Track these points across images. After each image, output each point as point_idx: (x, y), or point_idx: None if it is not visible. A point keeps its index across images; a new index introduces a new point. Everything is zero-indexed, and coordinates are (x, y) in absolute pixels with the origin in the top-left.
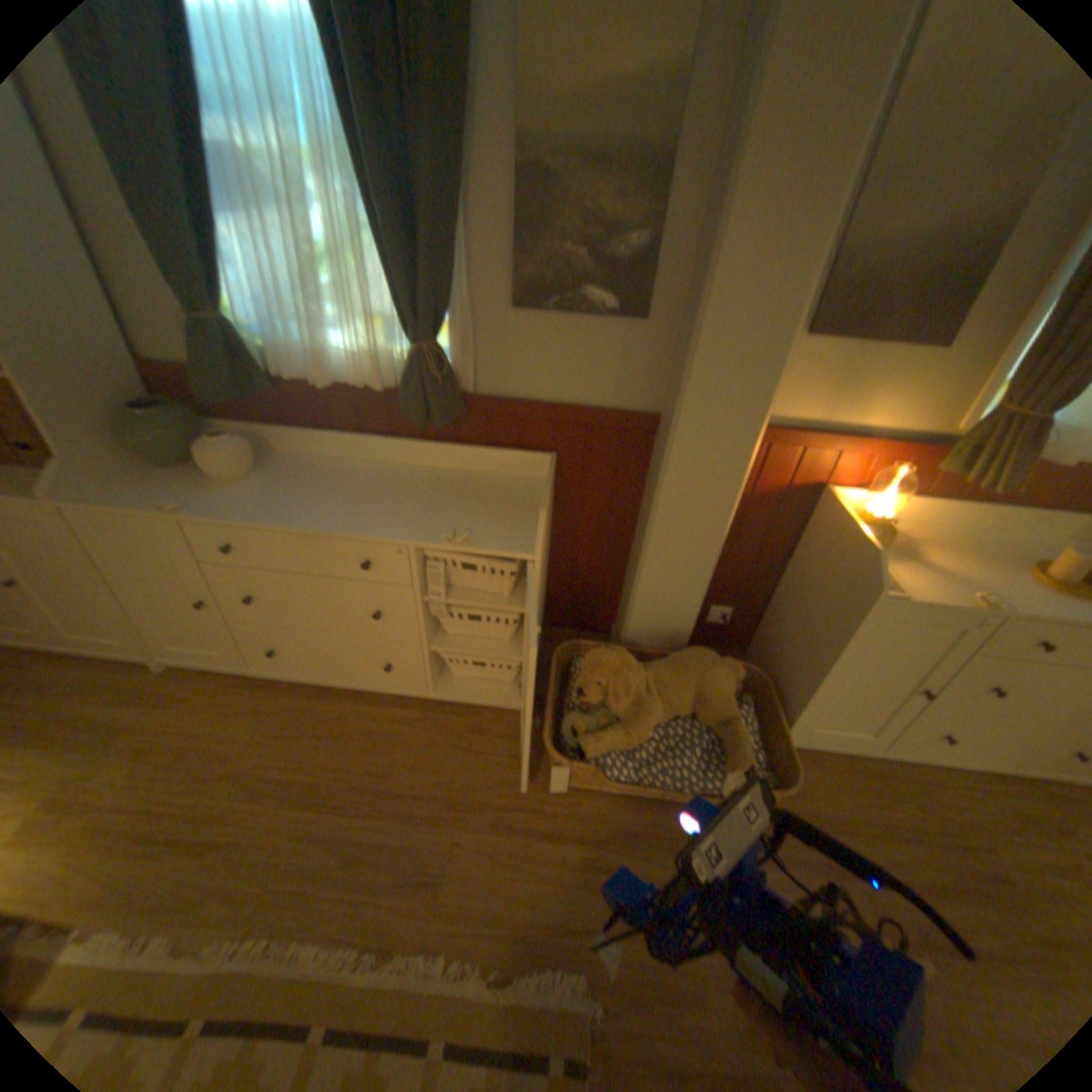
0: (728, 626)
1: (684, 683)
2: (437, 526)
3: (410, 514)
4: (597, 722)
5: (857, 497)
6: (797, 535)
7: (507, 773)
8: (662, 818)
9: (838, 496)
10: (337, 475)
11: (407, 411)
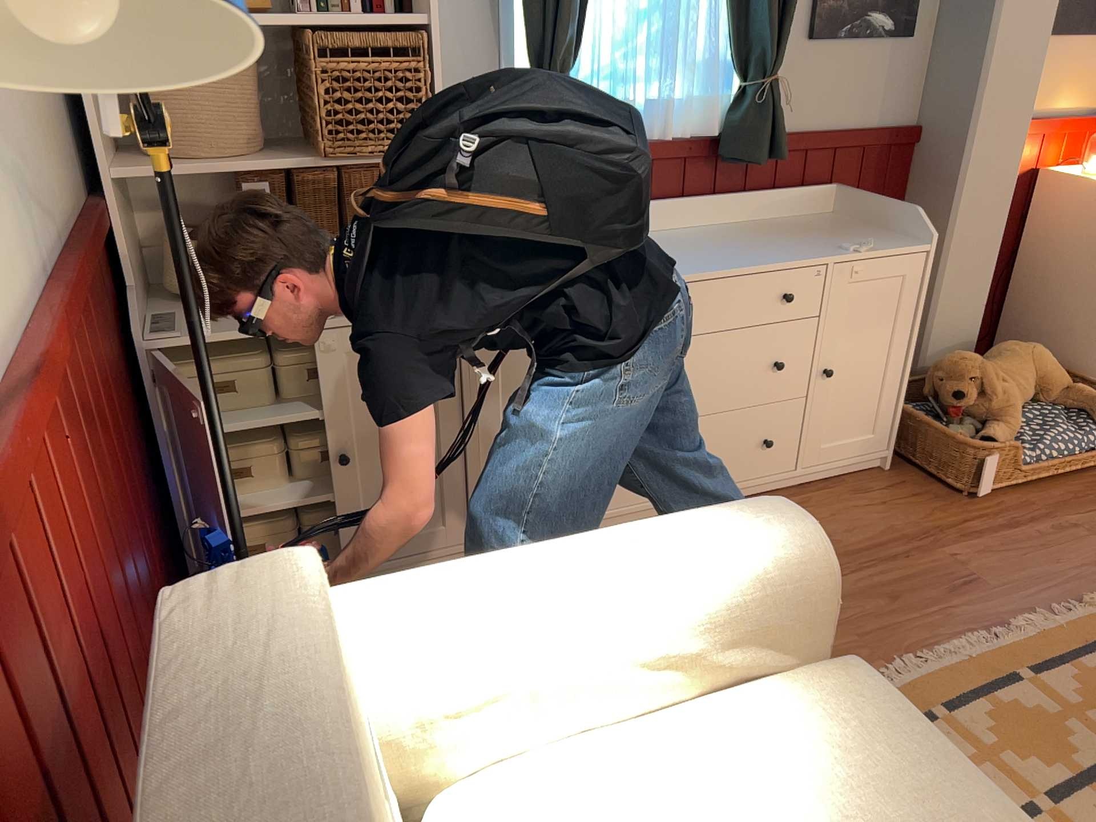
0: (986, 337)
1: (1023, 365)
2: (826, 247)
3: (788, 246)
4: (972, 428)
5: (1067, 170)
6: (1021, 225)
7: (925, 505)
8: (1069, 487)
9: (1056, 172)
10: (661, 241)
11: (742, 150)
